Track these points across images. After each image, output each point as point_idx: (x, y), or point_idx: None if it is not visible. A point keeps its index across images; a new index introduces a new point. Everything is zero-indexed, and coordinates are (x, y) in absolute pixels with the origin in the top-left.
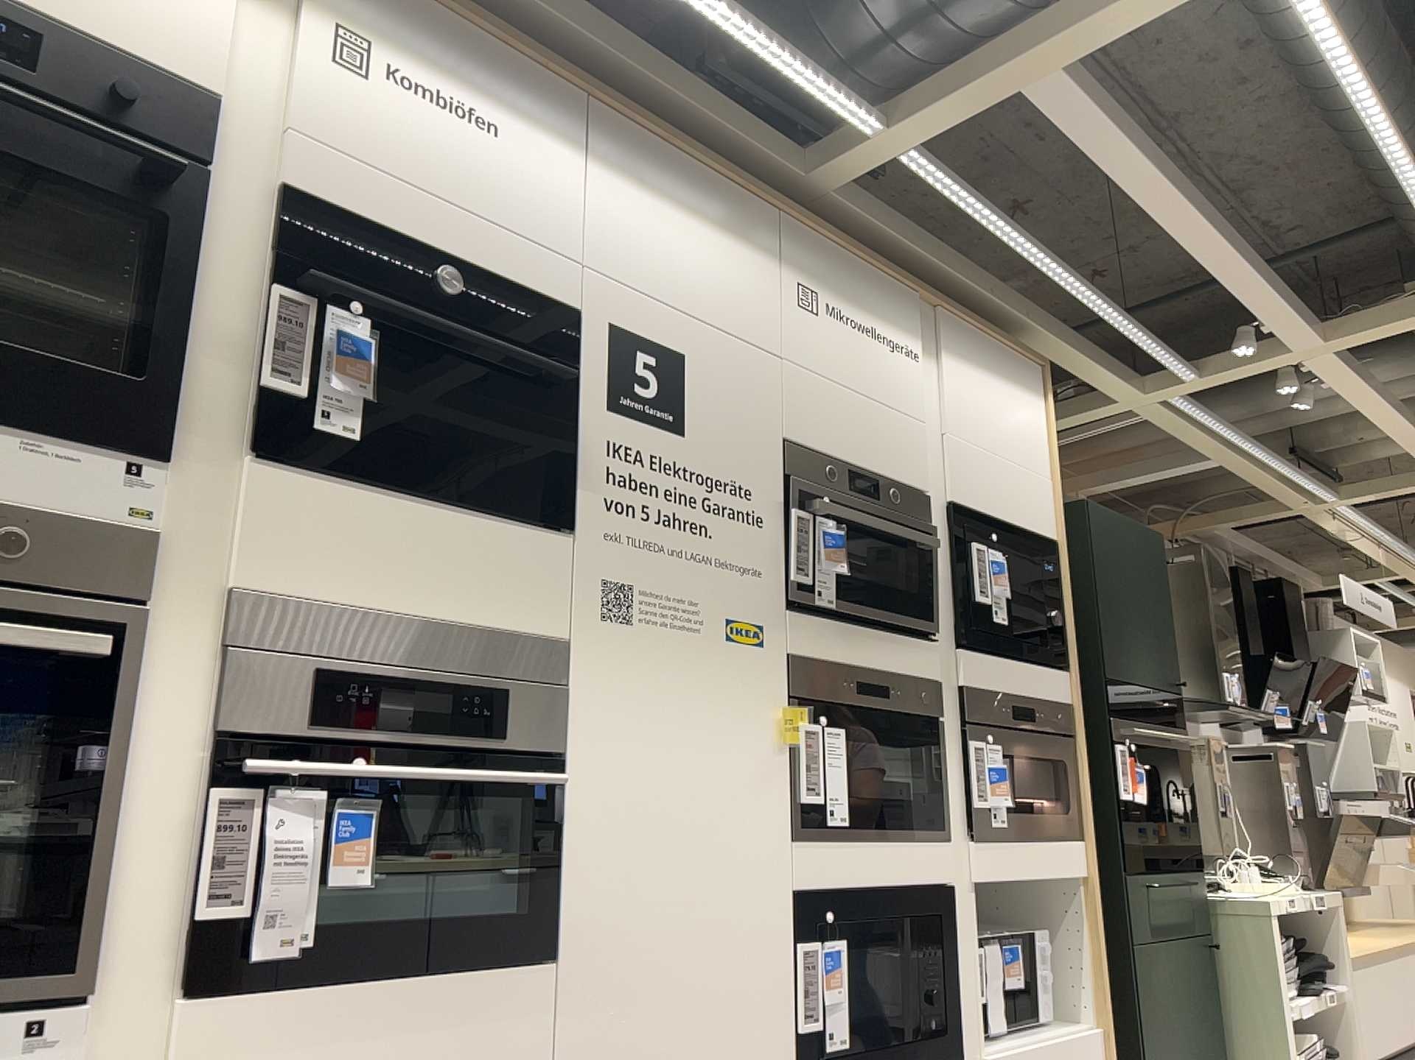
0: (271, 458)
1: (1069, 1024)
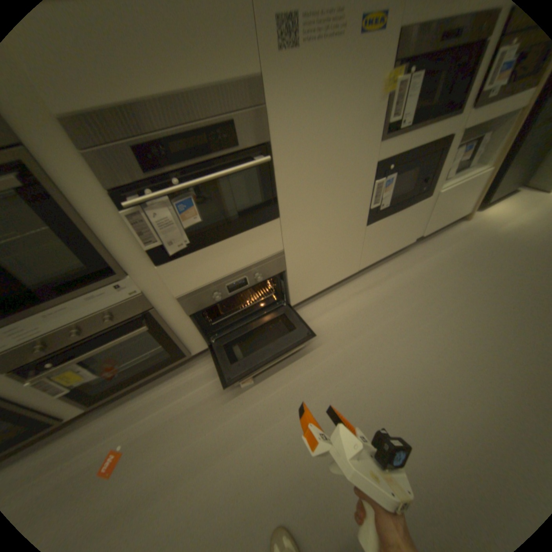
0: None
1: (480, 167)
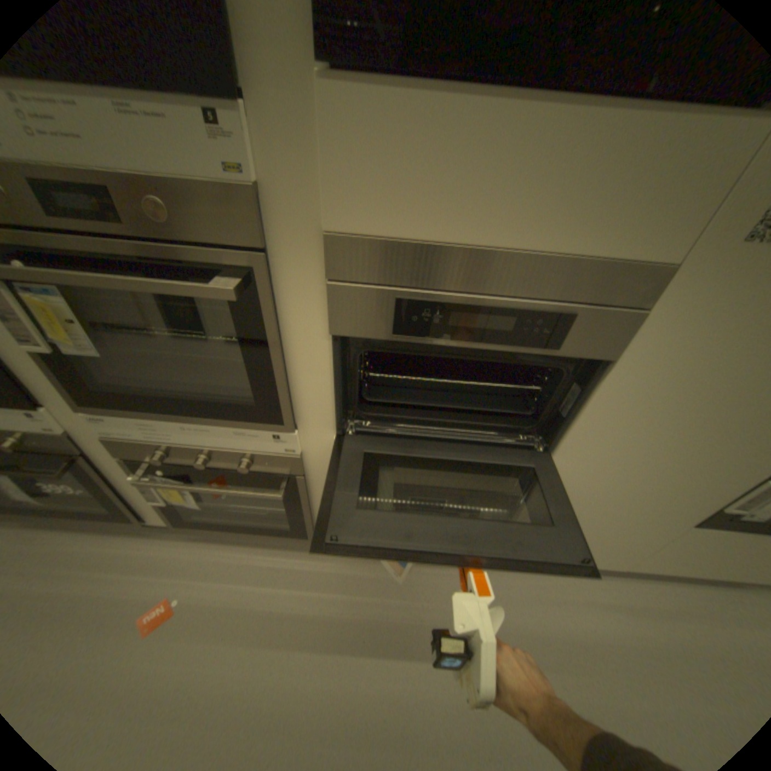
0: (344, 62)
1: None
